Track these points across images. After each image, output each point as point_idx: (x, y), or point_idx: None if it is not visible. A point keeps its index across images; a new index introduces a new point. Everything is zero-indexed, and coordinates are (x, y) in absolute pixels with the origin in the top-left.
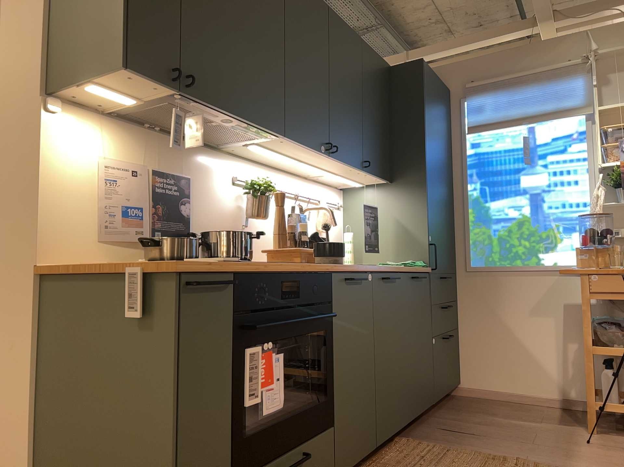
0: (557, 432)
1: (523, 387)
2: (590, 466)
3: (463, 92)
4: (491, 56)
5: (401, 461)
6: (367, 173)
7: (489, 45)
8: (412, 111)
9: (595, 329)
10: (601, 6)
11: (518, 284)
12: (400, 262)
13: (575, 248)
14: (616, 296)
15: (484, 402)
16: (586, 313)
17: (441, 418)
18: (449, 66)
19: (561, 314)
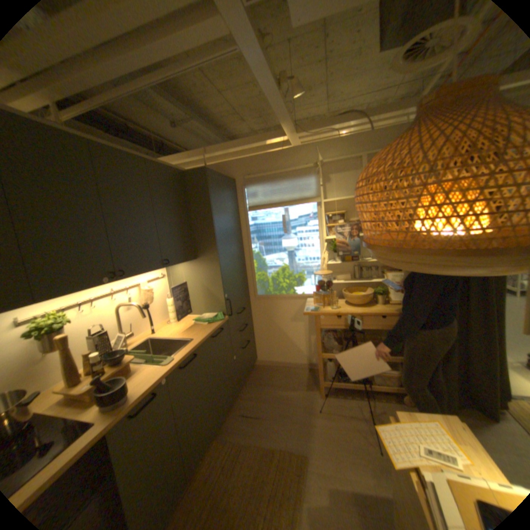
0: (305, 402)
1: (289, 359)
2: (319, 447)
3: (244, 182)
4: (260, 156)
5: (207, 481)
6: (170, 266)
7: (258, 146)
8: (203, 207)
9: (324, 340)
10: (326, 124)
11: (284, 305)
12: (208, 313)
13: (314, 285)
14: (334, 327)
15: (269, 373)
16: (319, 337)
17: (242, 400)
18: (234, 161)
19: (307, 321)
